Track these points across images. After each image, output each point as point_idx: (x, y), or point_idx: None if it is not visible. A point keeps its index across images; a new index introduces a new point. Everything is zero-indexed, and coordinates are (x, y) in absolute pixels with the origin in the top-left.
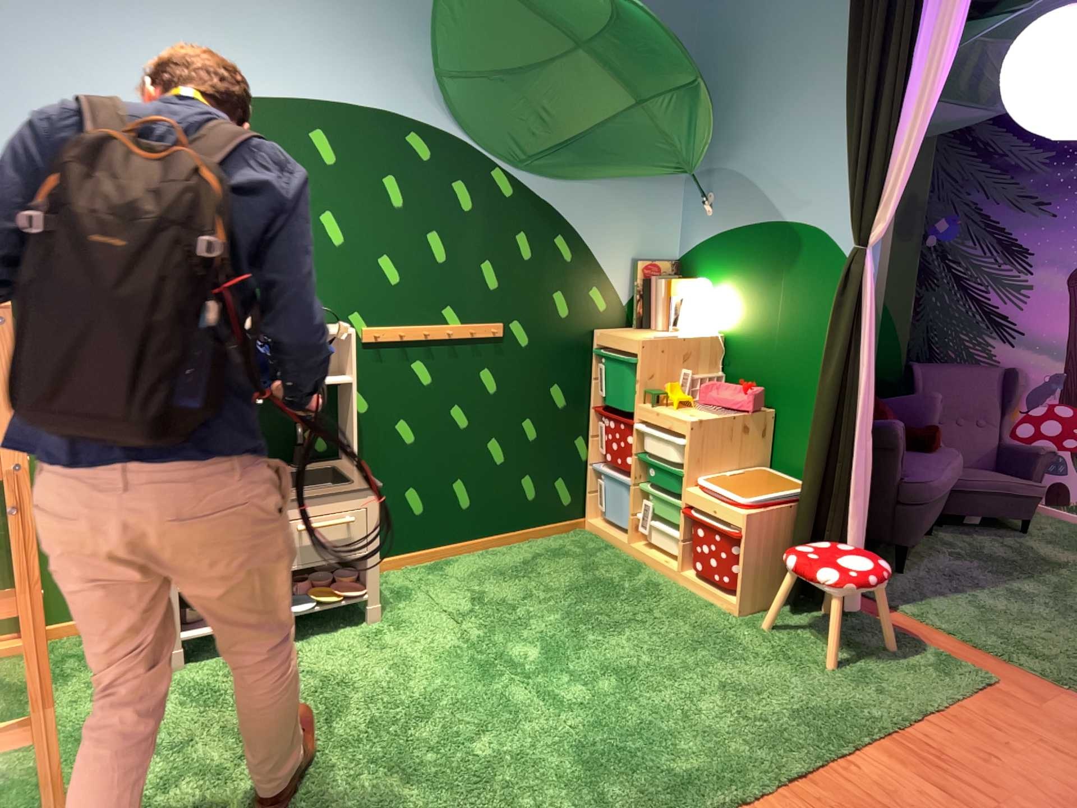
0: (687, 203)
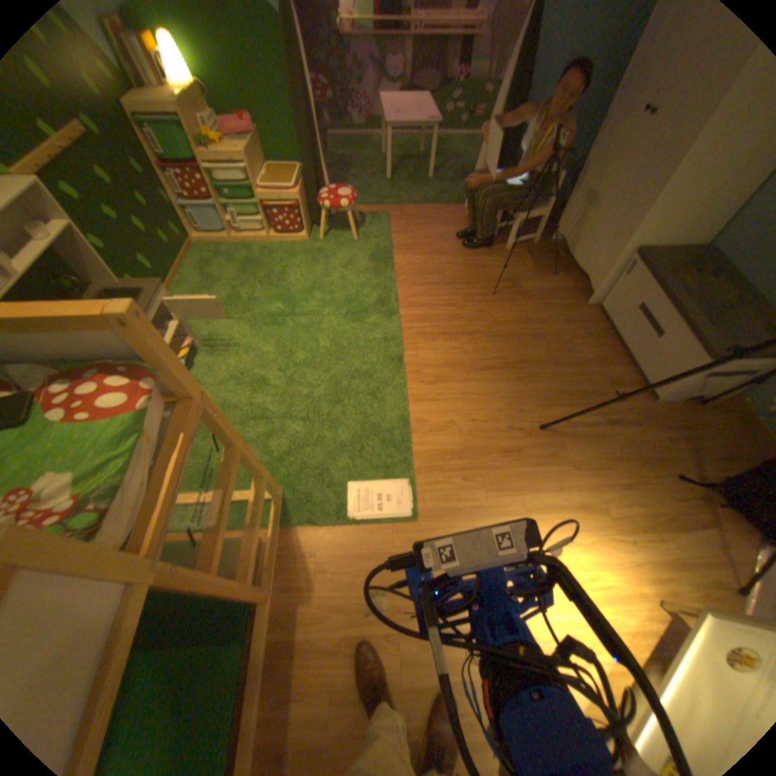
0: None
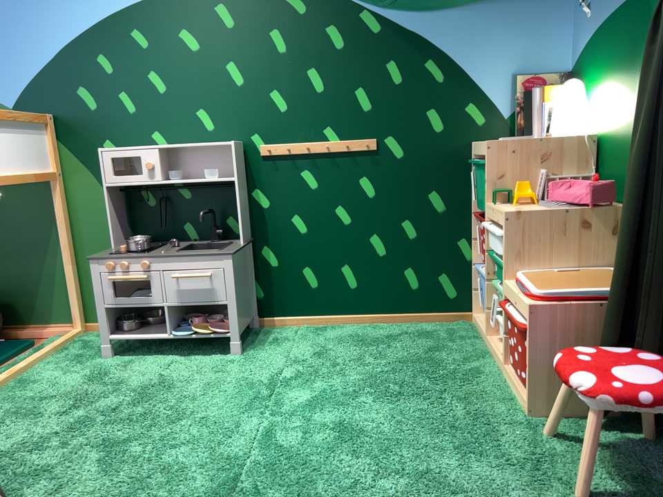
0: (576, 8)
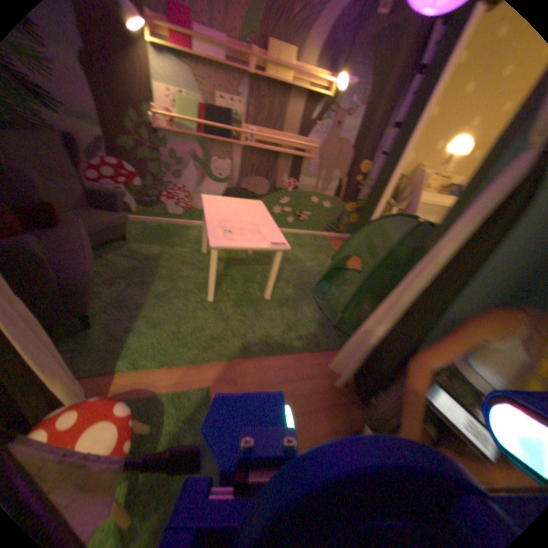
0: None
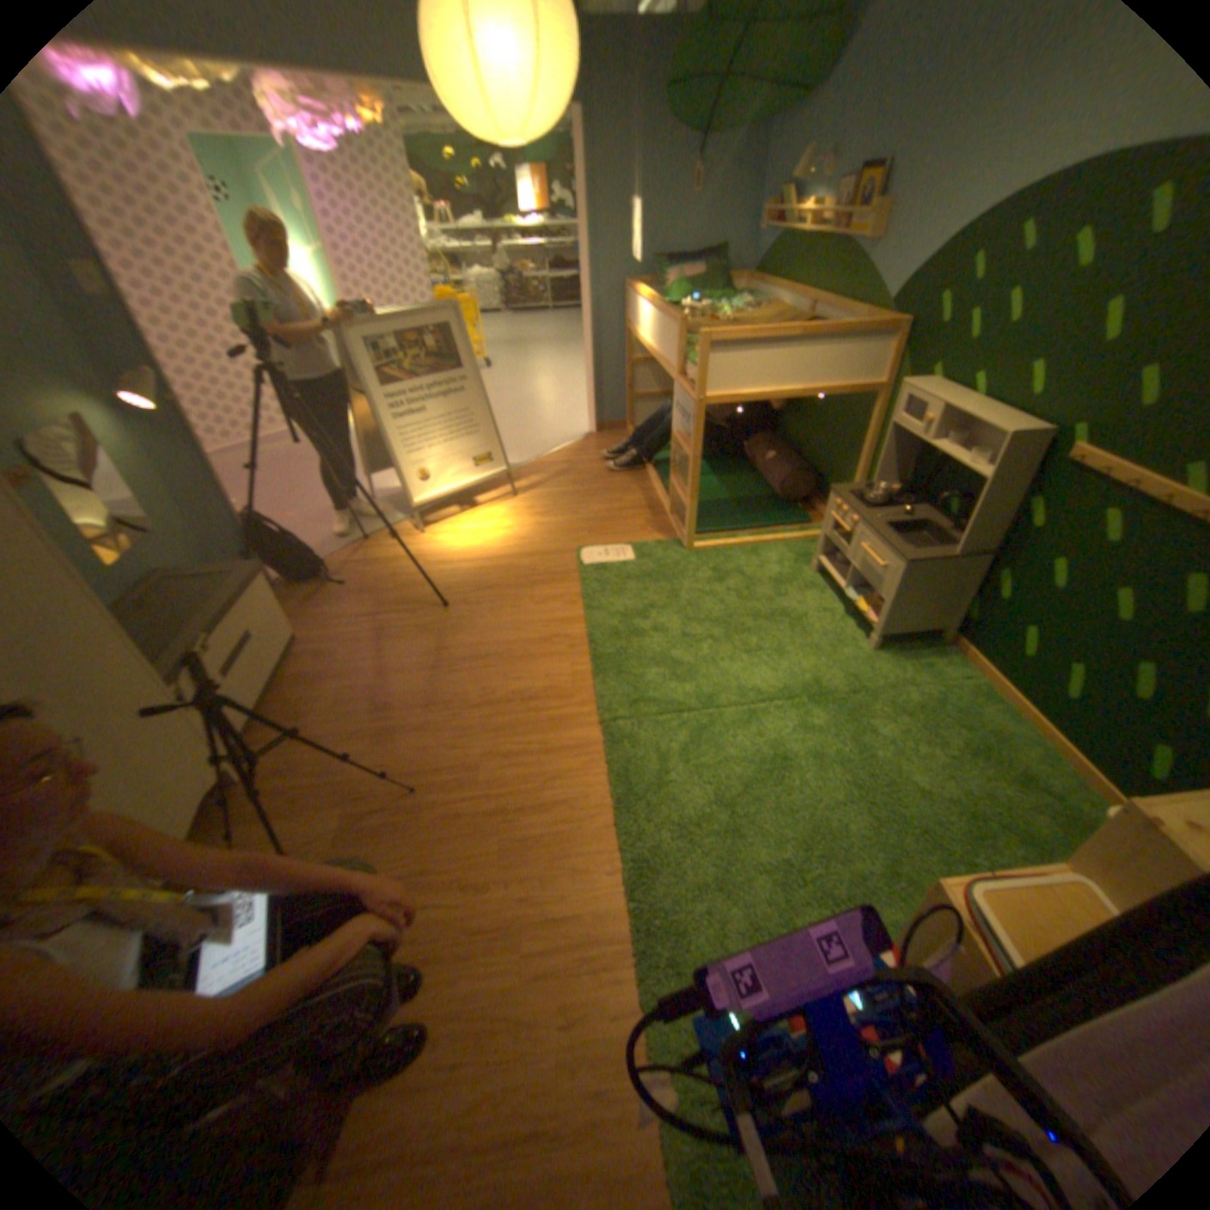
0: None
